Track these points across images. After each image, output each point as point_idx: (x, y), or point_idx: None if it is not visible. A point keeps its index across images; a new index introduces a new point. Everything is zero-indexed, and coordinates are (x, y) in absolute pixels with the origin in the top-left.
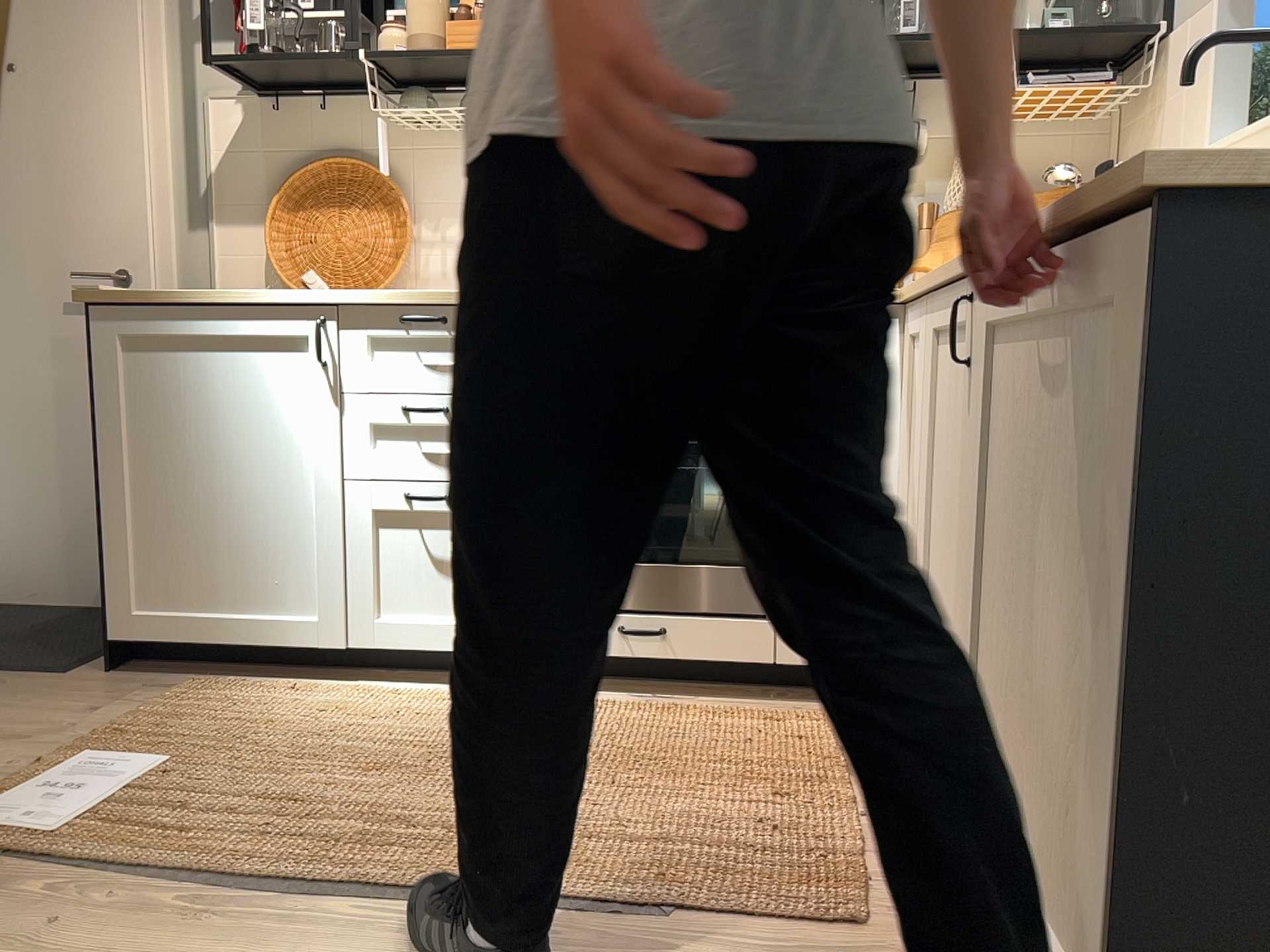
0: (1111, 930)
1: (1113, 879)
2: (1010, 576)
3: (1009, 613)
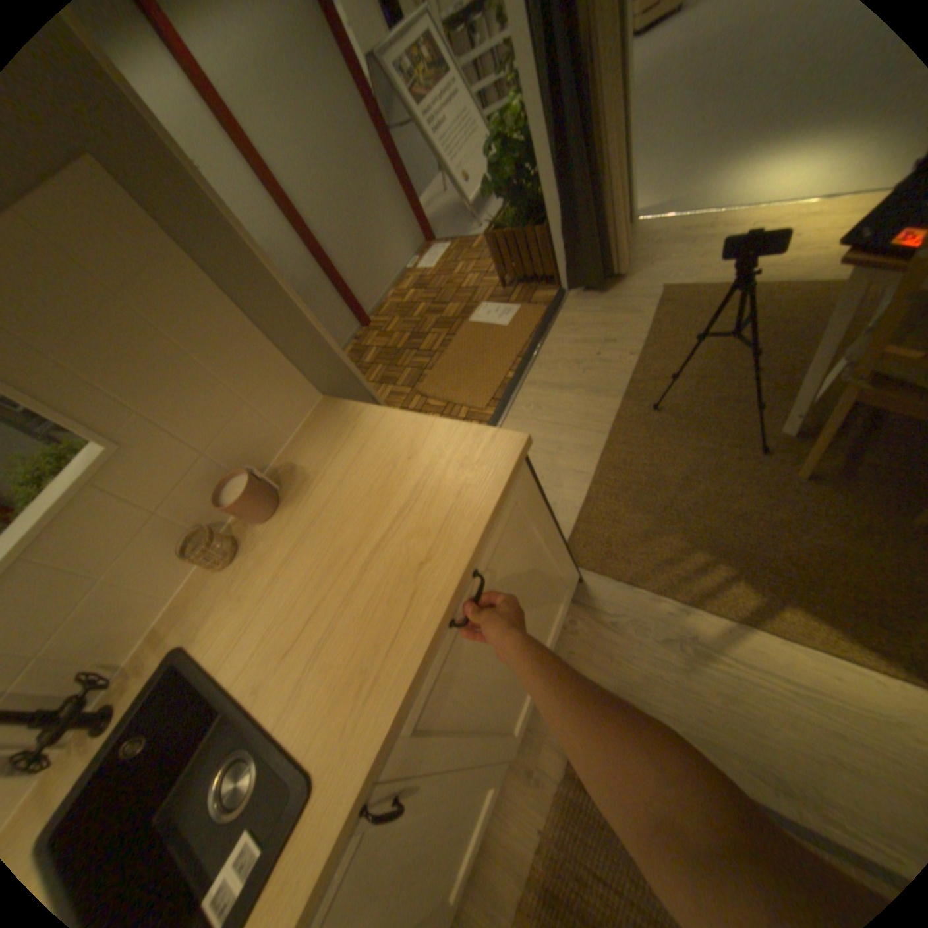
0: (566, 579)
1: (564, 574)
2: (488, 700)
3: (494, 702)
